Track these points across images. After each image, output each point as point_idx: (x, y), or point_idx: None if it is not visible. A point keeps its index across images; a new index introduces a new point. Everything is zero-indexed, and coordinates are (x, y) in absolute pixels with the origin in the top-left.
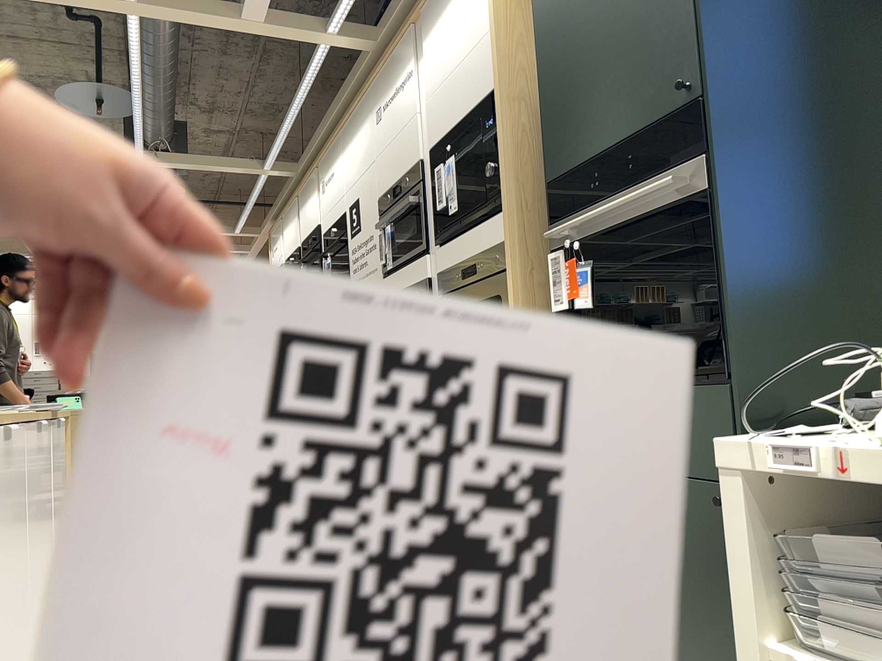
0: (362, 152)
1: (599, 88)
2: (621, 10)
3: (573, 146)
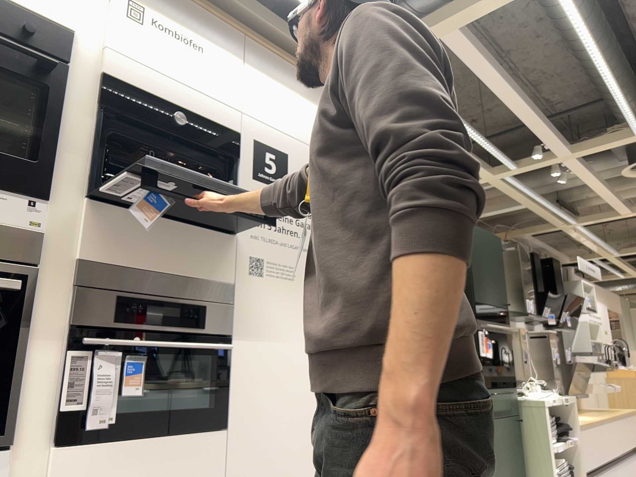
0: (305, 121)
1: (487, 282)
2: (491, 265)
3: (481, 294)
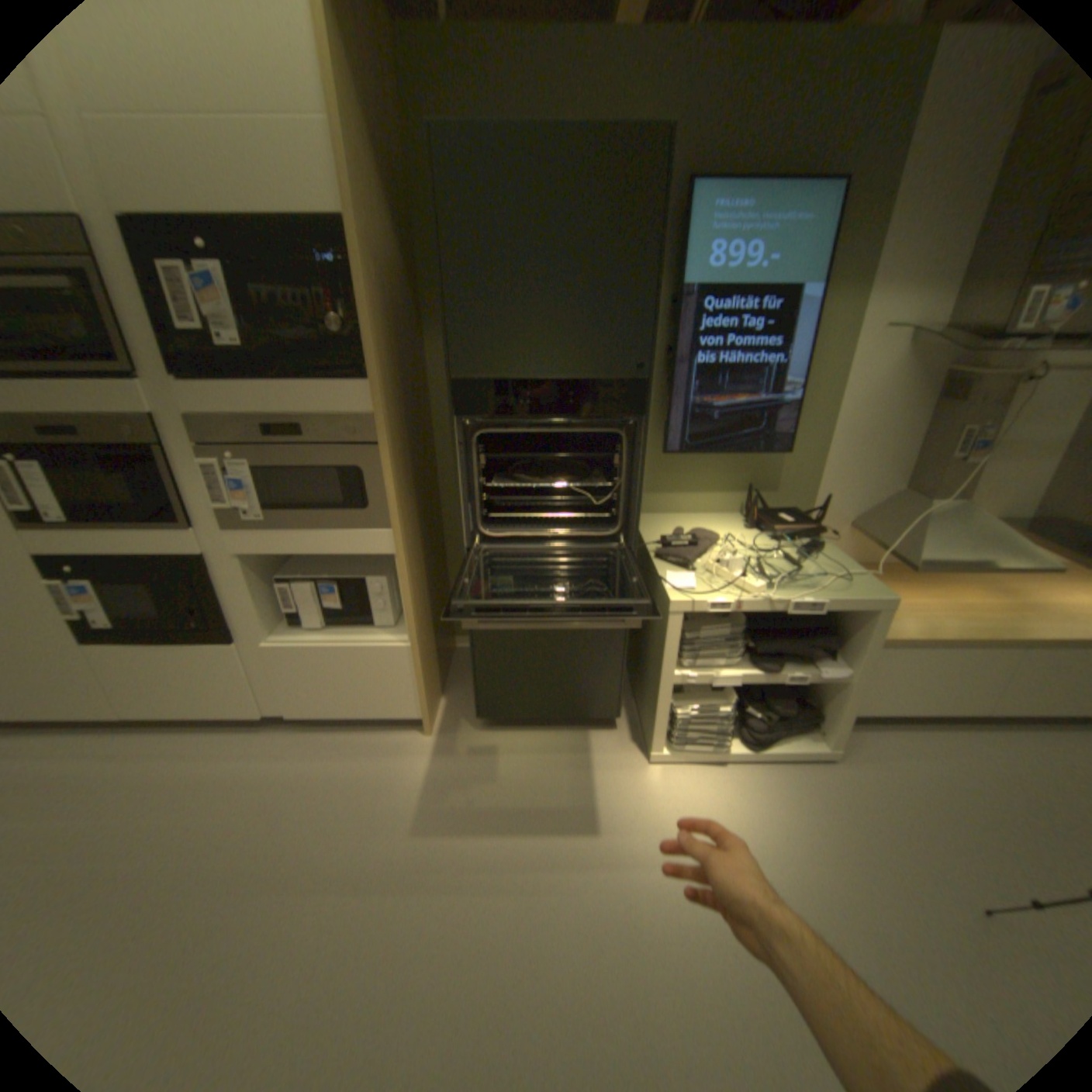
0: None
1: (530, 314)
2: (568, 252)
3: (486, 353)
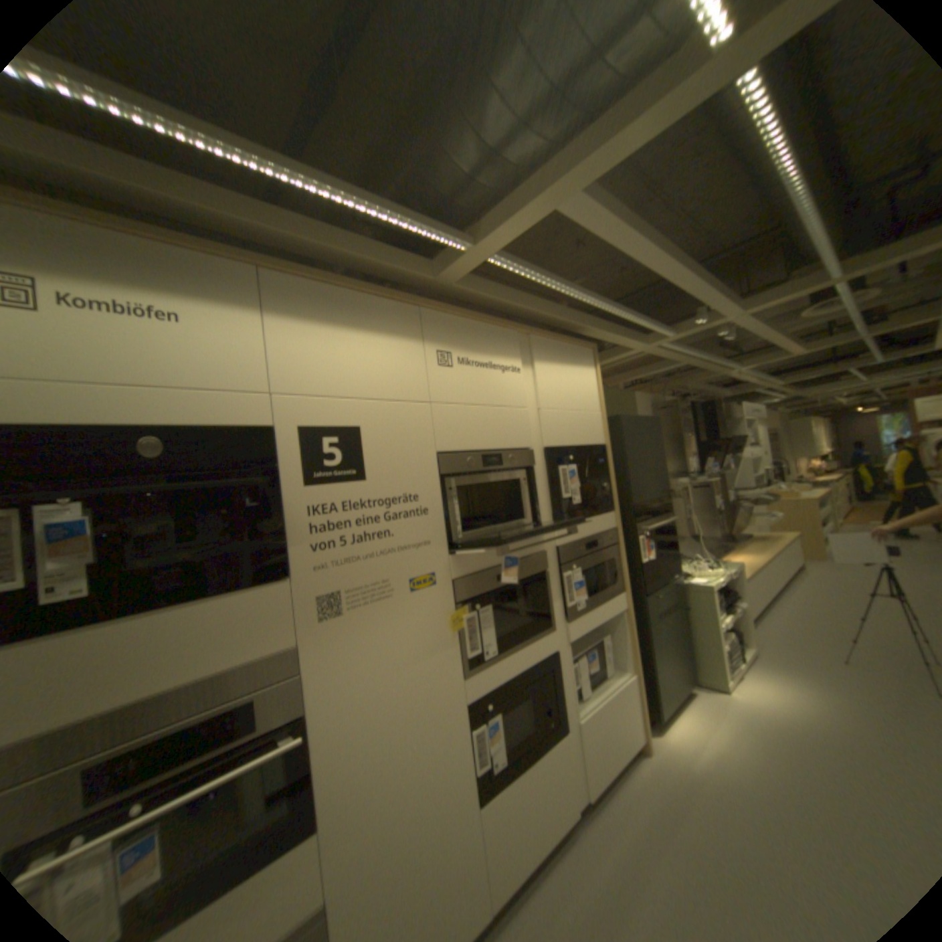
0: (382, 369)
1: (647, 476)
2: (651, 454)
3: (641, 493)
